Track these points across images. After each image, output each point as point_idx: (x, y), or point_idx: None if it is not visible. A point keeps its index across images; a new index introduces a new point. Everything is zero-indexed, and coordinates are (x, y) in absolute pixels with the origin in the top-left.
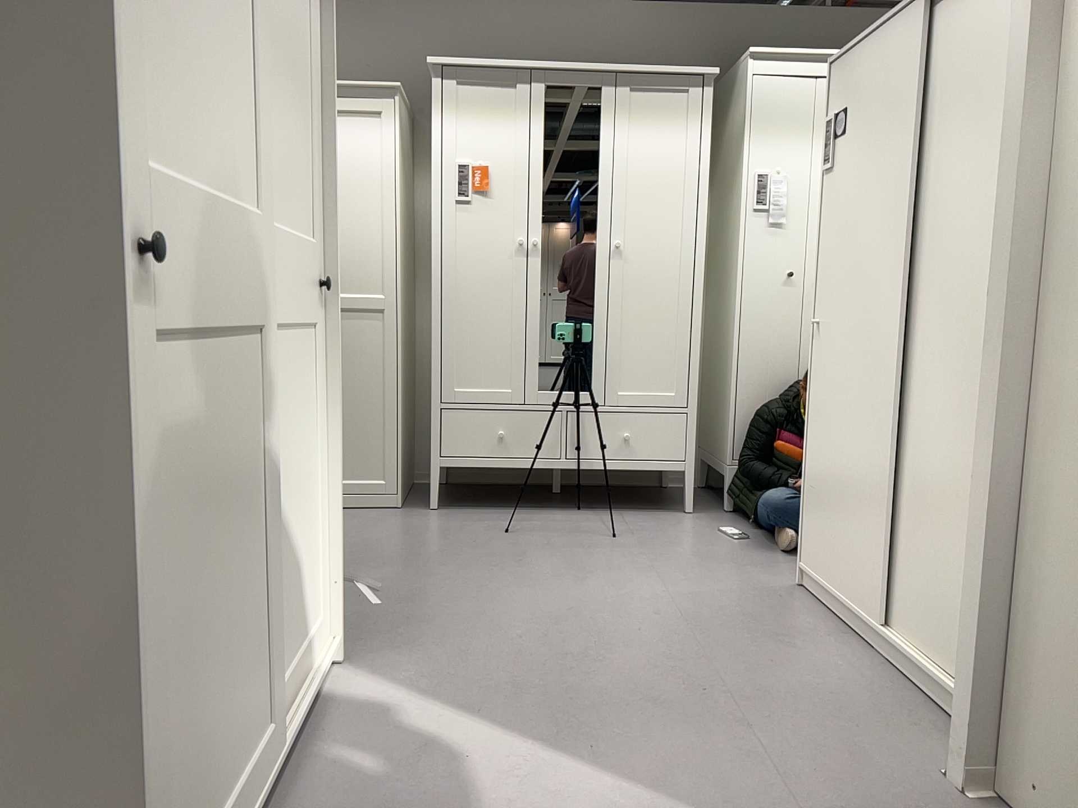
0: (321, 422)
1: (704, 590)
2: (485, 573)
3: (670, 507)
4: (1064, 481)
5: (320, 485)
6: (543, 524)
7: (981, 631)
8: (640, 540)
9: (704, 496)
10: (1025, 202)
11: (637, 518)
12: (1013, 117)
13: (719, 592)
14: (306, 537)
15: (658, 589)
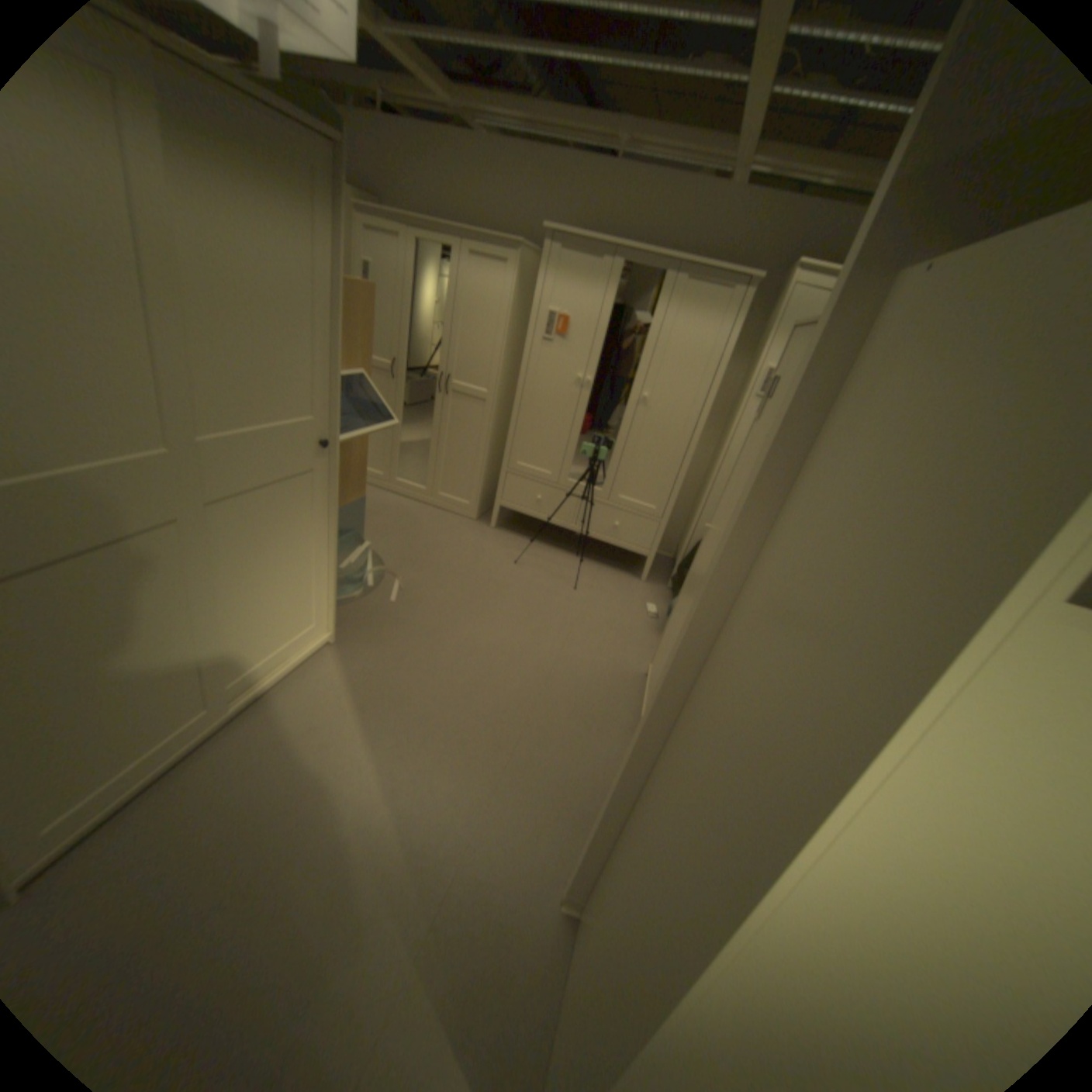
0: (325, 519)
1: (584, 654)
2: (474, 592)
3: (634, 572)
4: (644, 805)
5: (321, 553)
6: (543, 561)
7: (592, 834)
8: (588, 595)
9: (665, 569)
10: (716, 599)
11: (606, 574)
12: (727, 531)
13: (592, 659)
14: (298, 586)
15: (558, 642)
